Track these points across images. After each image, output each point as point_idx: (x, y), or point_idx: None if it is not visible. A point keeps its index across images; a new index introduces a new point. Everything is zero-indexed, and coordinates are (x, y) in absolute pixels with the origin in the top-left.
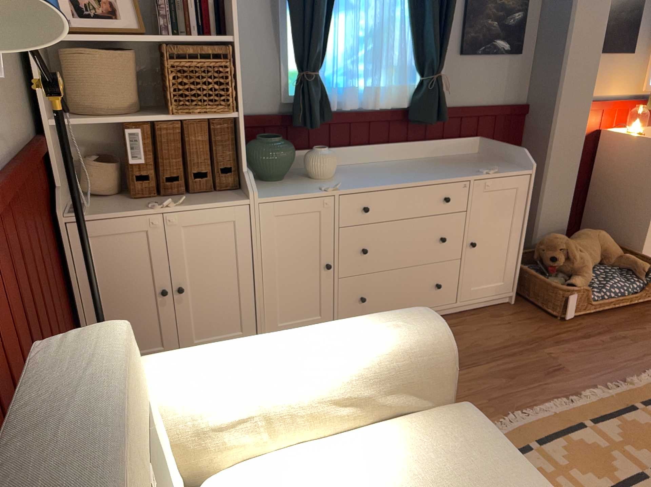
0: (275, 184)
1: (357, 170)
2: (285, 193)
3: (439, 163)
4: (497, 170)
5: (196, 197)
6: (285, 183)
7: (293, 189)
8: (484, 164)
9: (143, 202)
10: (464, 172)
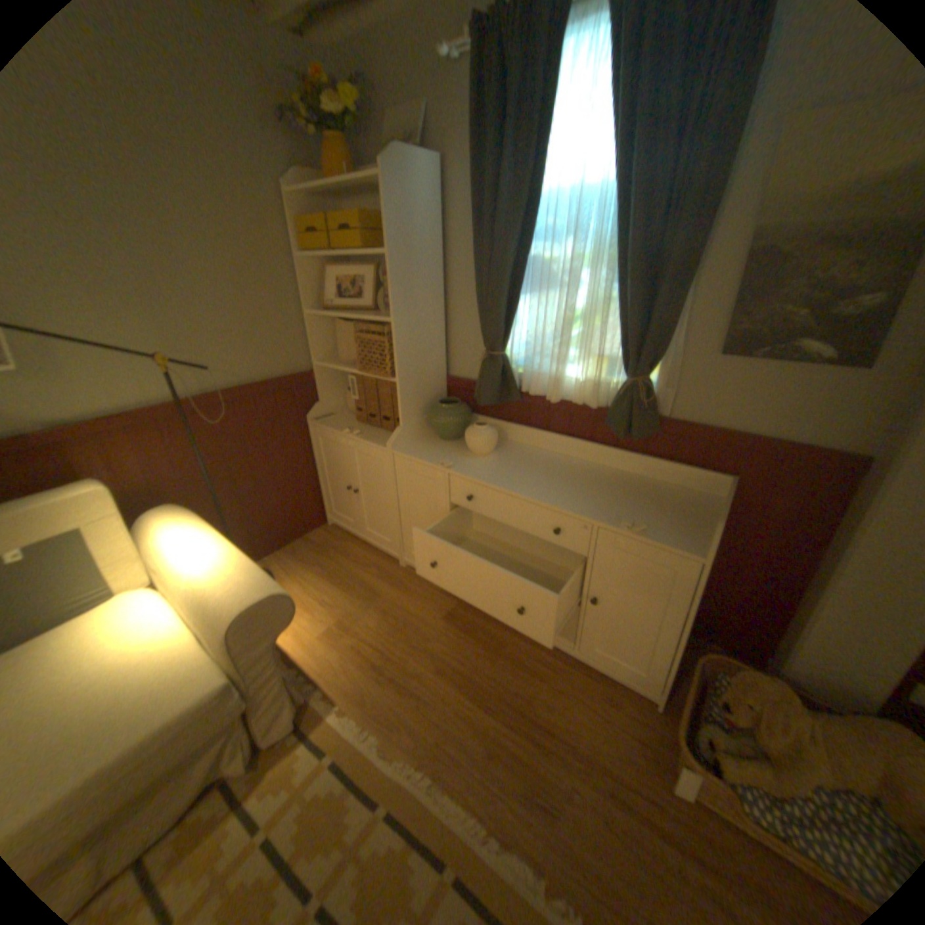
0: (437, 443)
1: (526, 457)
2: (418, 453)
3: (622, 488)
4: (640, 530)
5: (381, 432)
6: (445, 445)
7: (433, 452)
8: (671, 515)
9: (356, 424)
10: (607, 511)
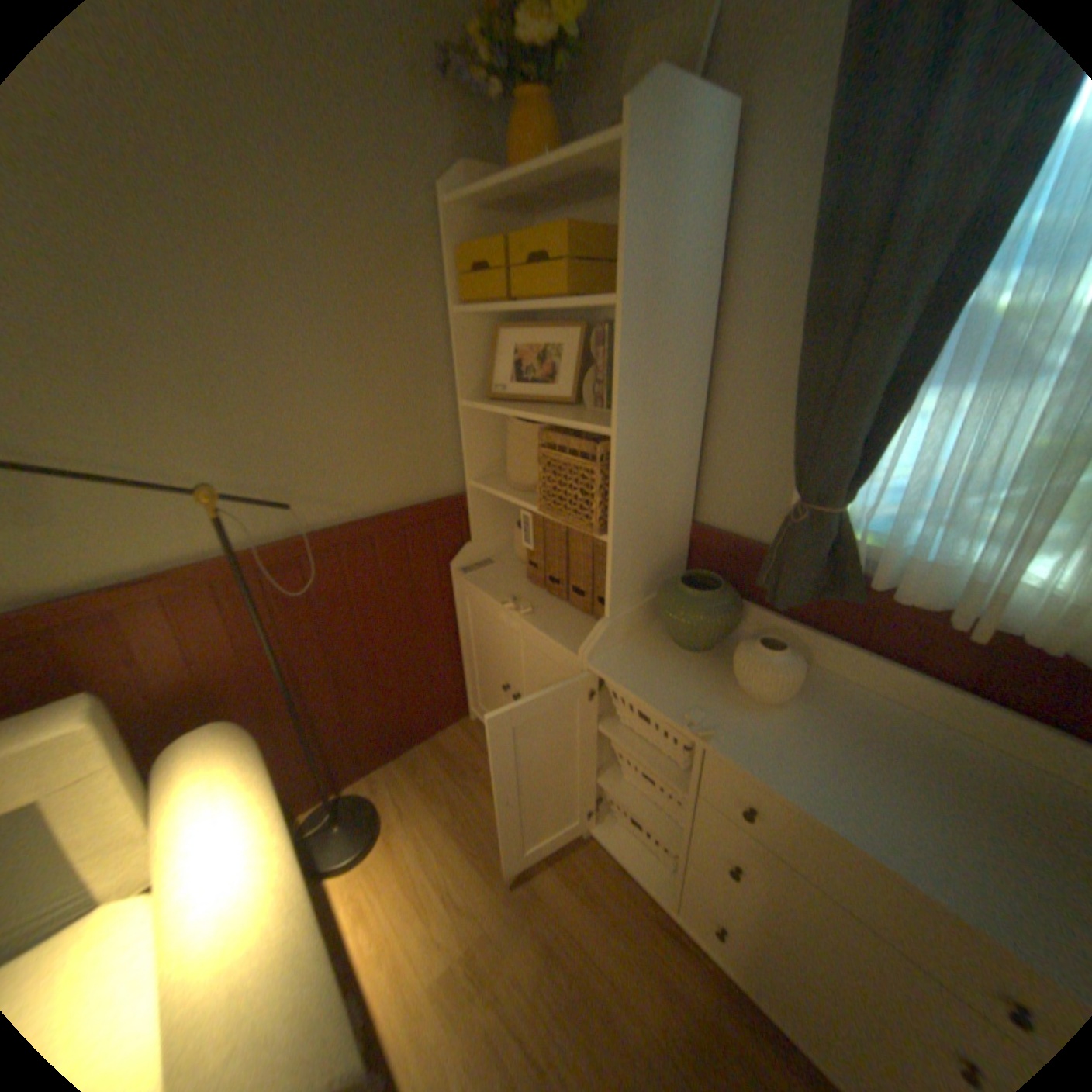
0: (672, 654)
1: (873, 726)
2: (638, 681)
3: None
4: None
5: (567, 612)
6: (688, 663)
7: (667, 681)
8: None
9: (526, 588)
10: None
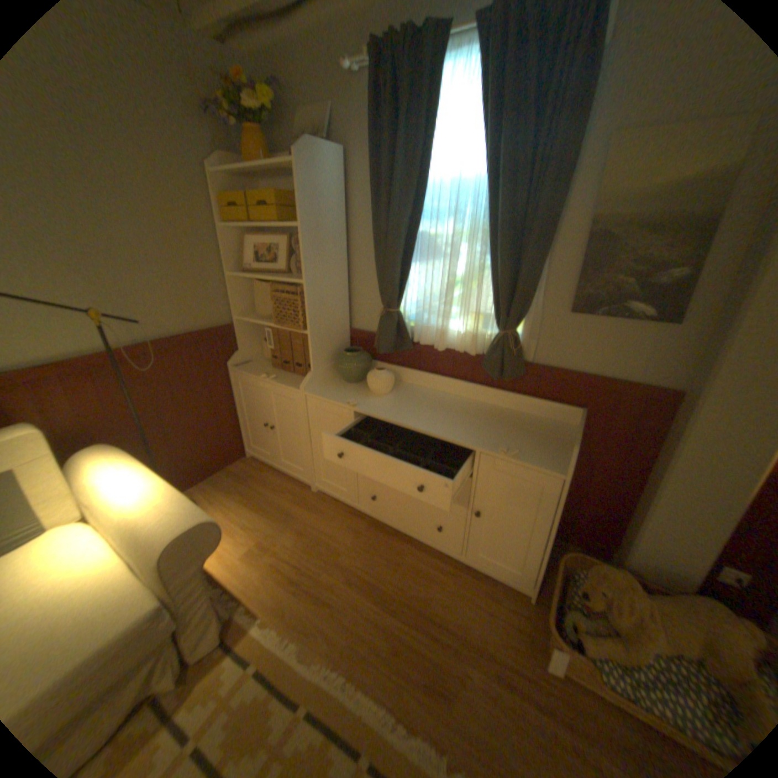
0: (343, 385)
1: (418, 395)
2: (327, 394)
3: (497, 420)
4: (513, 454)
5: (294, 376)
6: (350, 387)
7: (340, 393)
8: (537, 441)
9: (272, 370)
10: (486, 439)
